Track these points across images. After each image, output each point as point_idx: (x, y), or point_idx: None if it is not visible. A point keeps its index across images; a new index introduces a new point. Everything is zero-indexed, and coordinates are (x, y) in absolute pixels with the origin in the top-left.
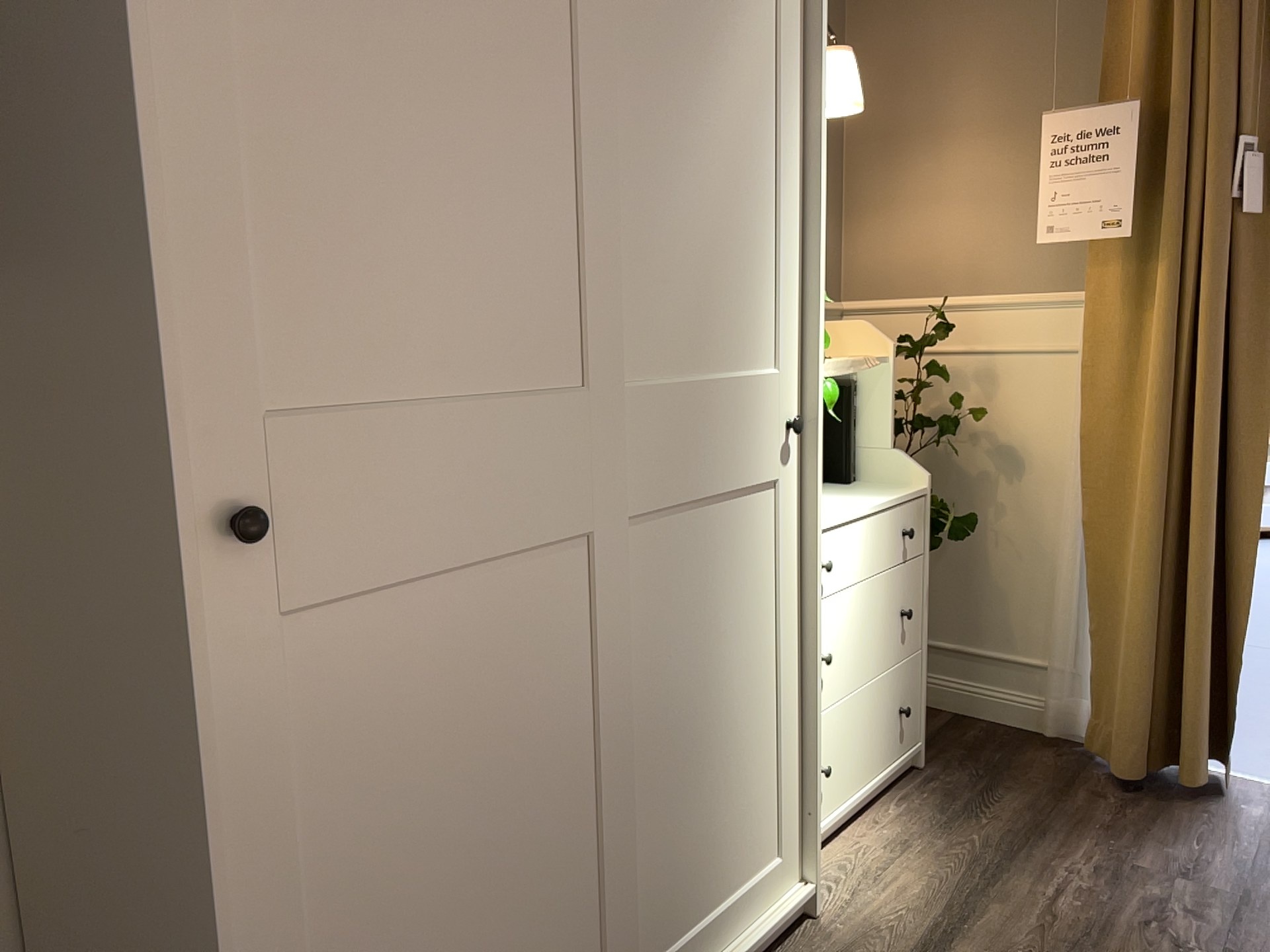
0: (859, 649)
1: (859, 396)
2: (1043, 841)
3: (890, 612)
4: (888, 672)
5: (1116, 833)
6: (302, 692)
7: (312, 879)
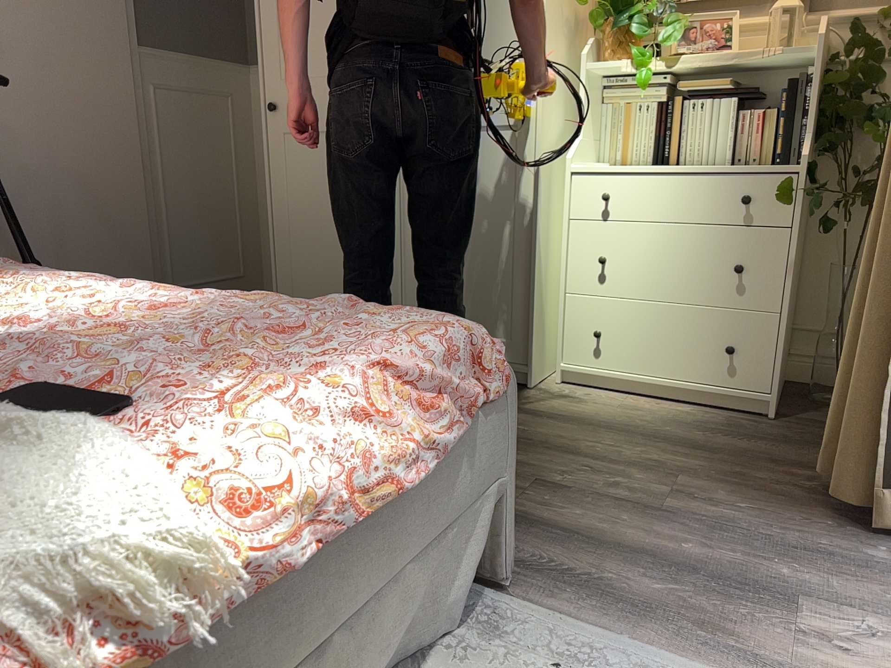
0: (657, 271)
1: (809, 87)
2: (688, 451)
3: (710, 259)
4: (706, 307)
5: (736, 480)
6: (290, 157)
7: (292, 209)
